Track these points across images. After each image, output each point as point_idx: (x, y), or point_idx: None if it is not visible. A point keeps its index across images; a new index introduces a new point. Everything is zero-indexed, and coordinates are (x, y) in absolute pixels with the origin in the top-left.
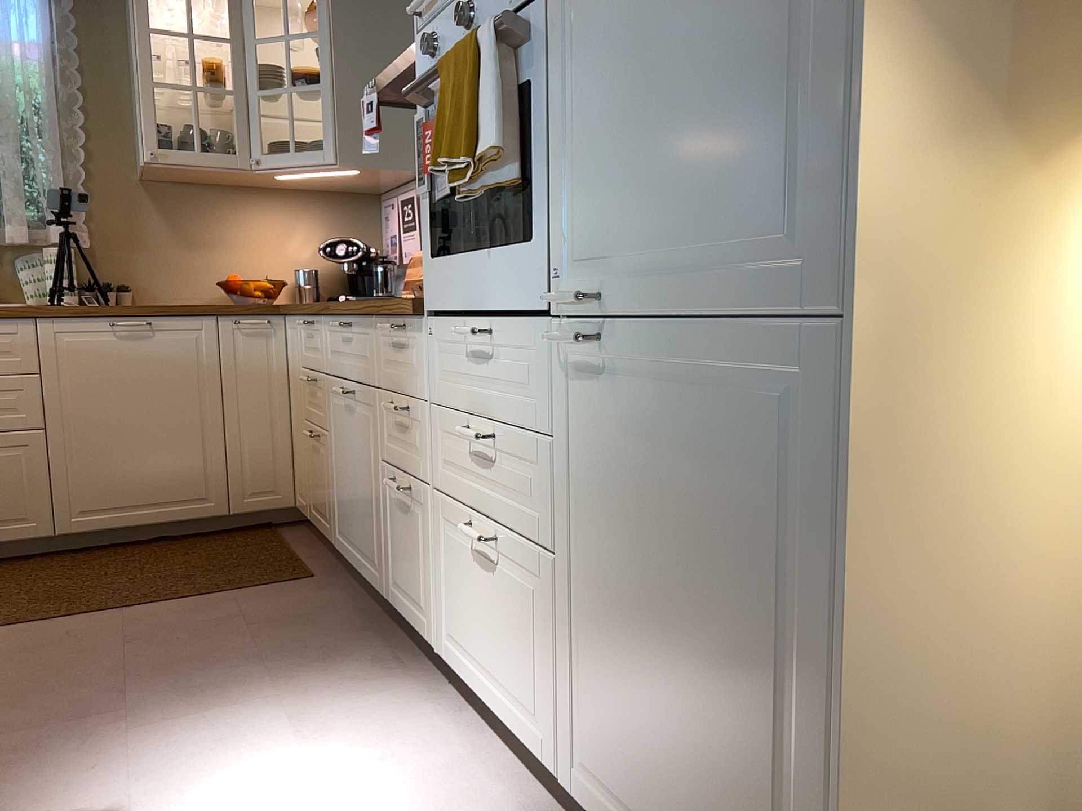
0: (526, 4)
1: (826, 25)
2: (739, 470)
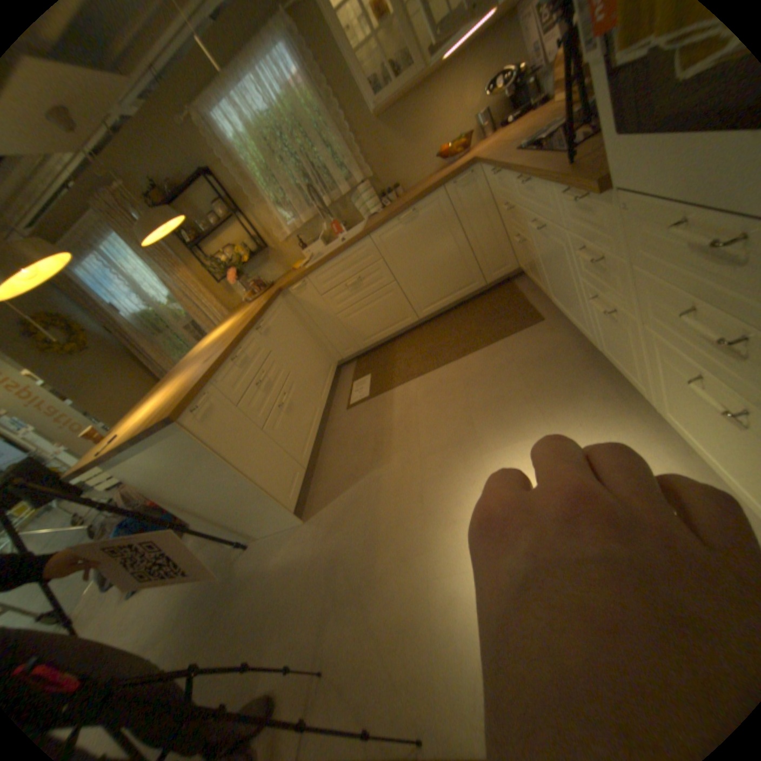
0: None
1: None
2: None
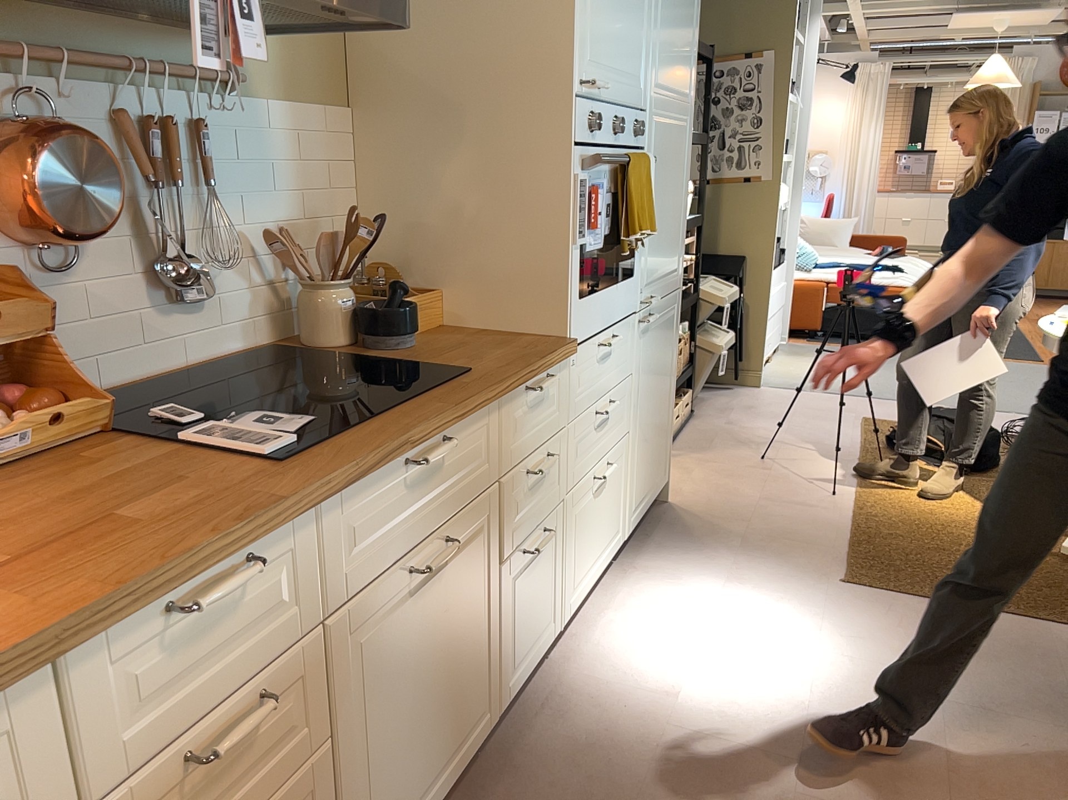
0: (637, 148)
1: (682, 213)
2: (668, 339)
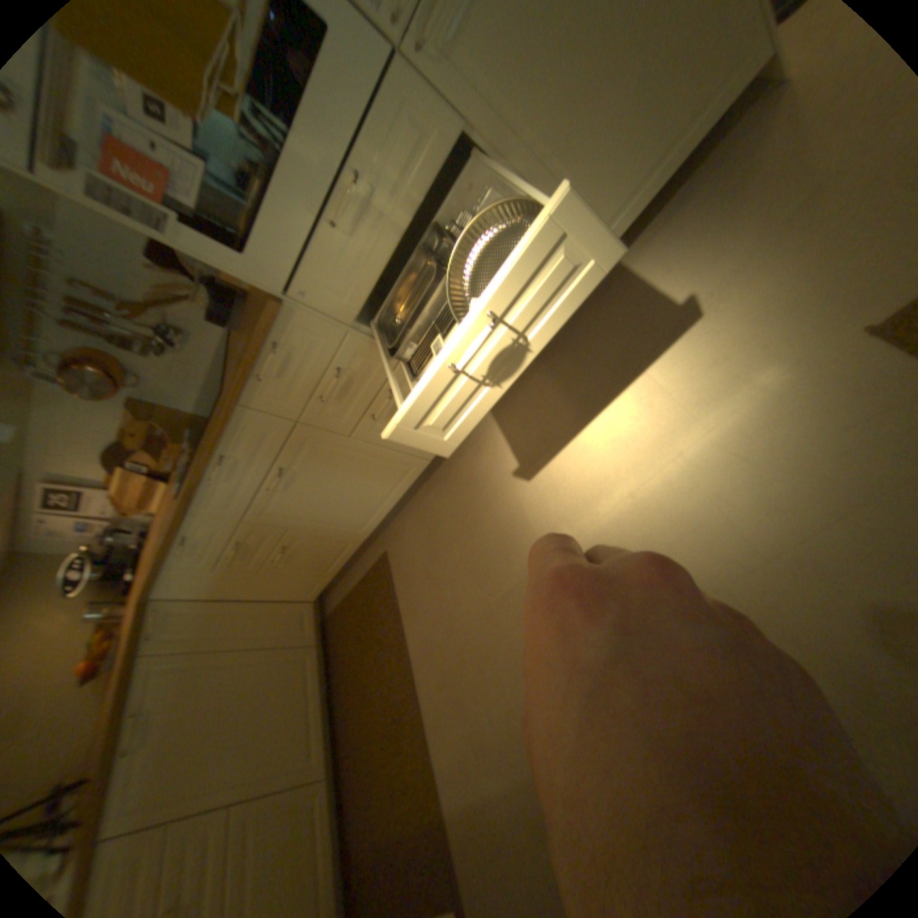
0: None
1: None
2: None
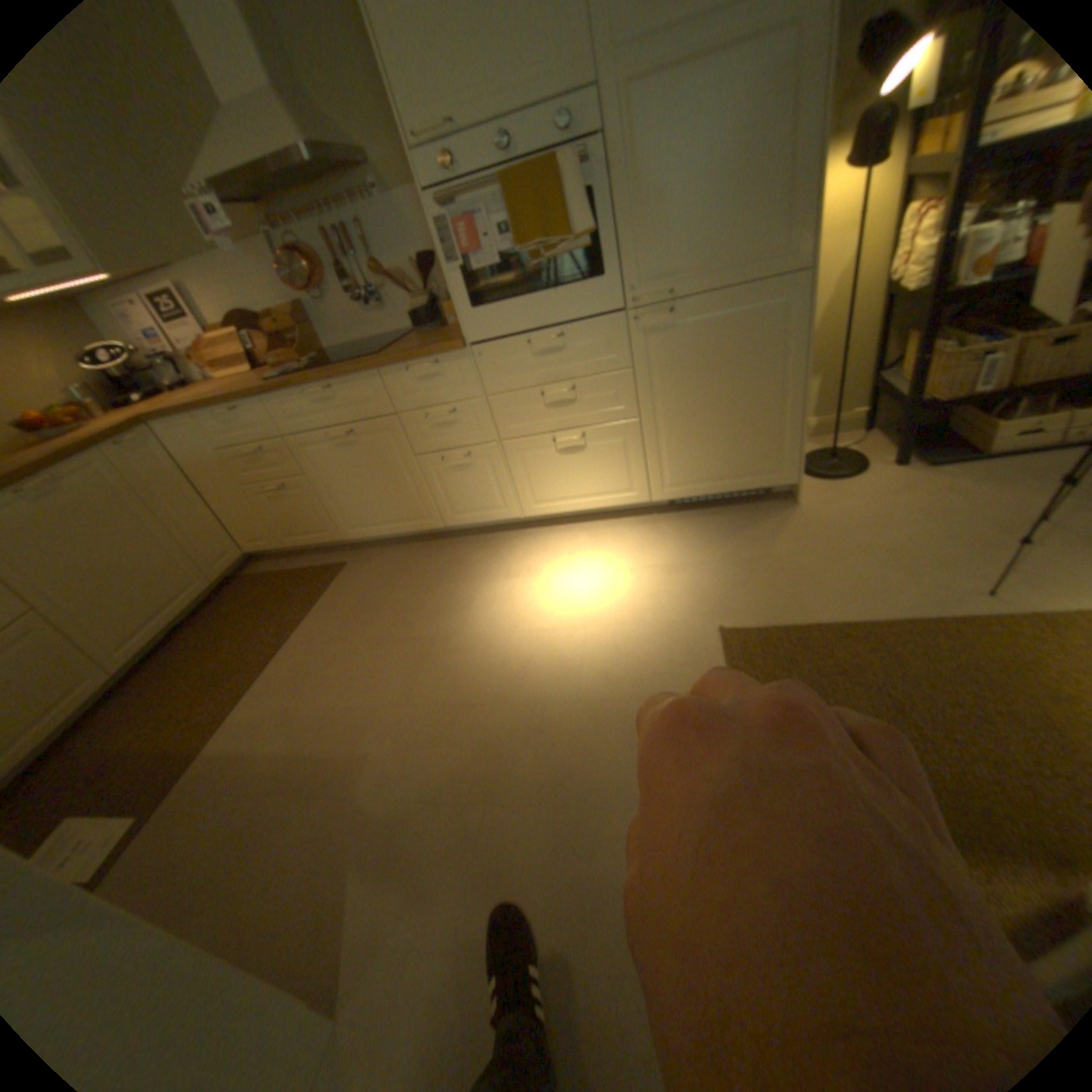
0: (574, 137)
1: (799, 161)
2: (757, 332)
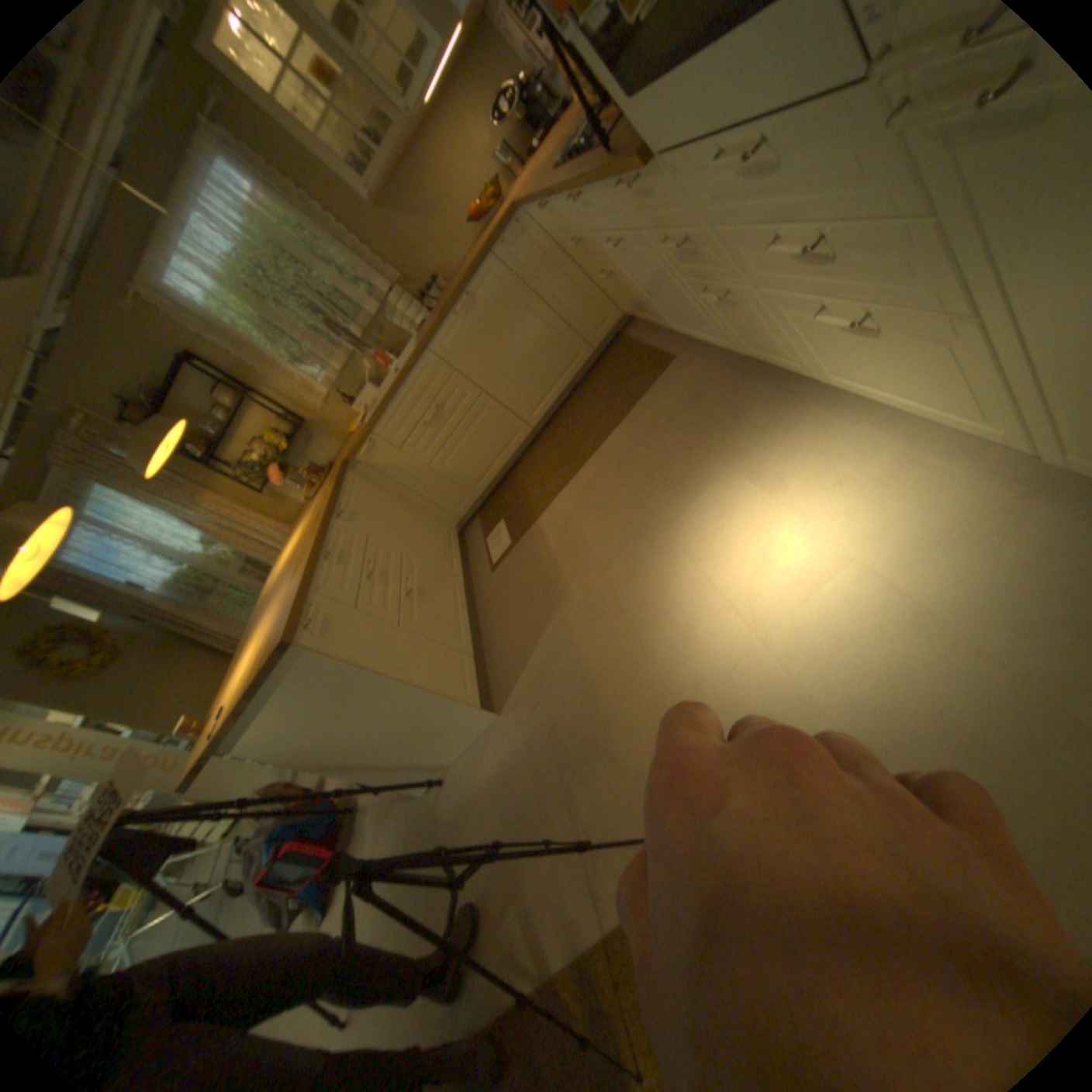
0: None
1: None
2: None
